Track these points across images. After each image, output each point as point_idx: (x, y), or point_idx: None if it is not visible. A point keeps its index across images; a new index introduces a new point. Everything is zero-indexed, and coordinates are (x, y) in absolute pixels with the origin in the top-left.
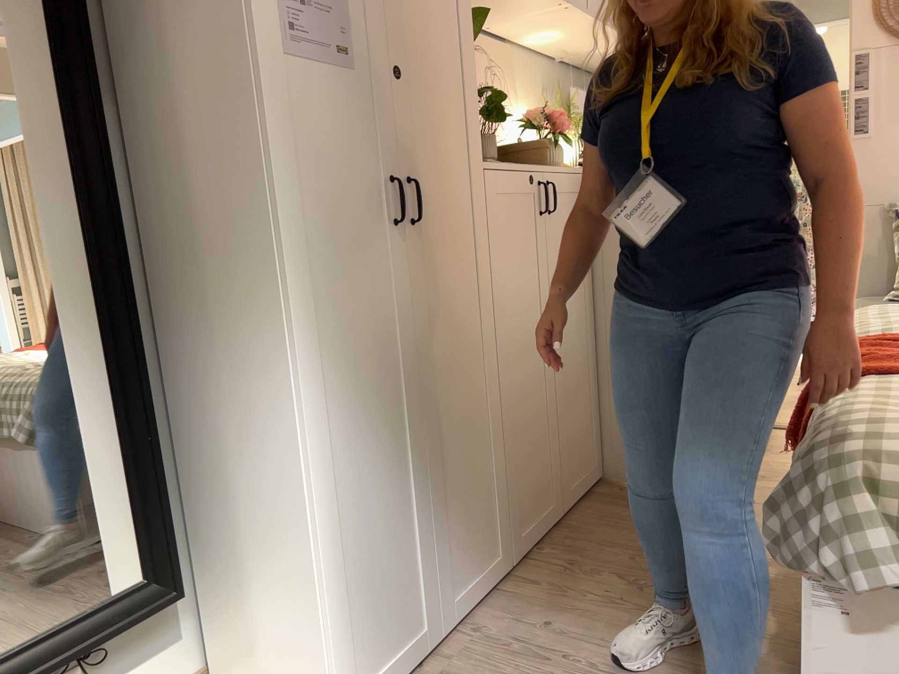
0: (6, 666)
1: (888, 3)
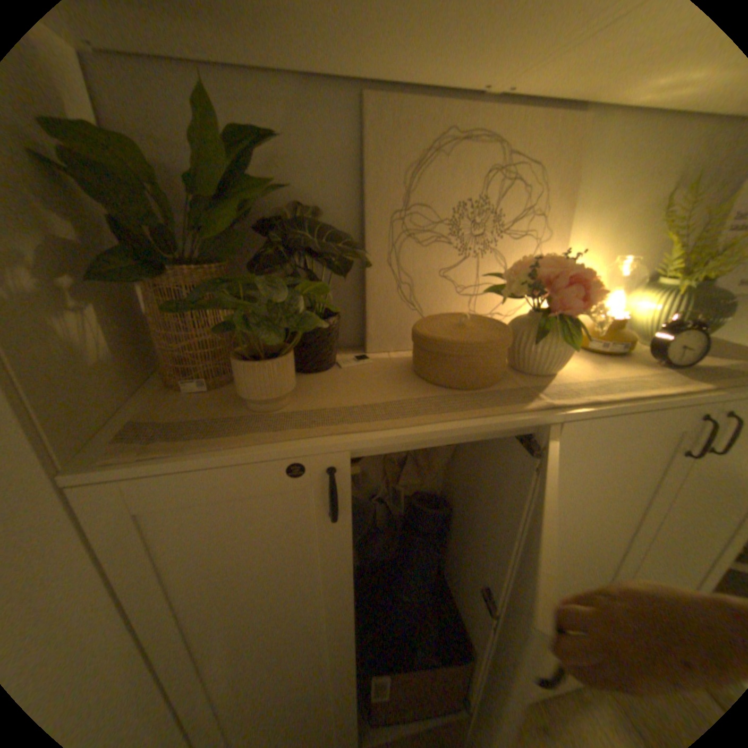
0: None
1: None
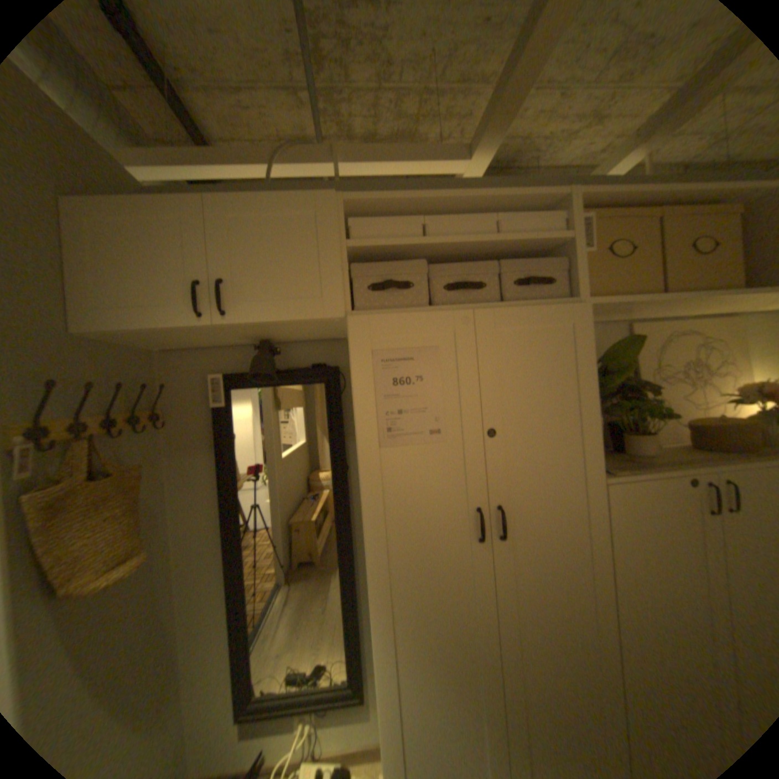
0: (281, 701)
1: None
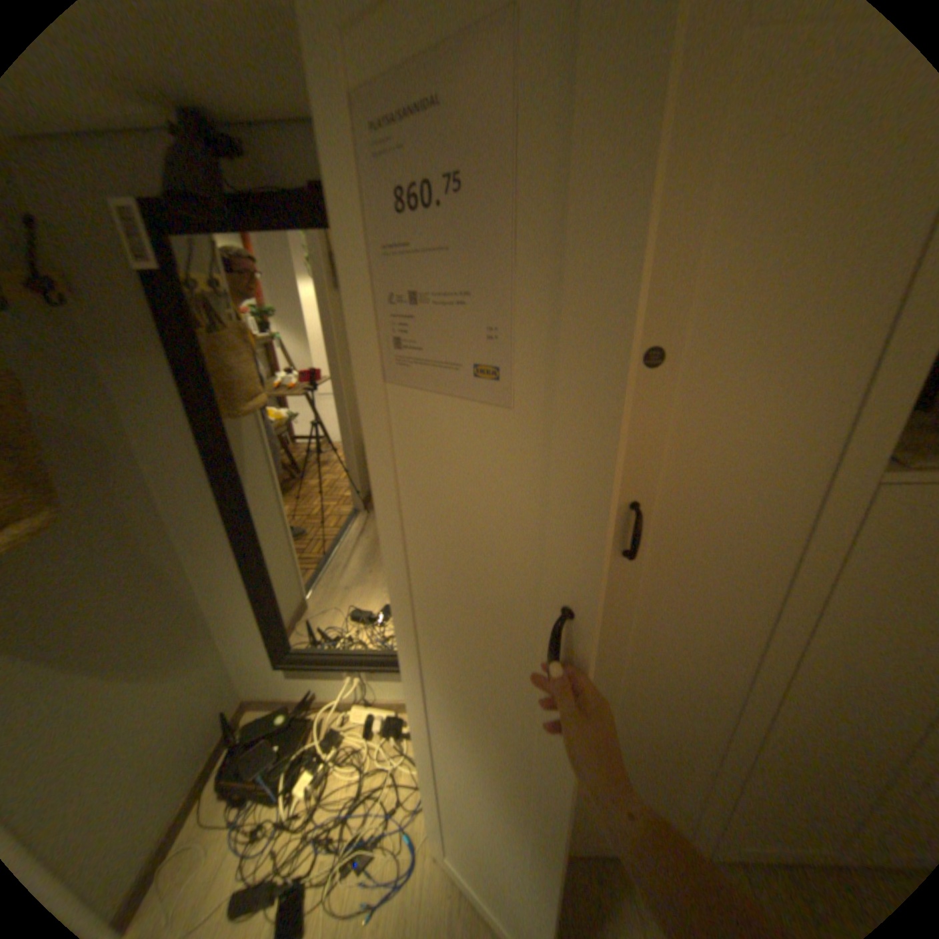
0: (324, 656)
1: None
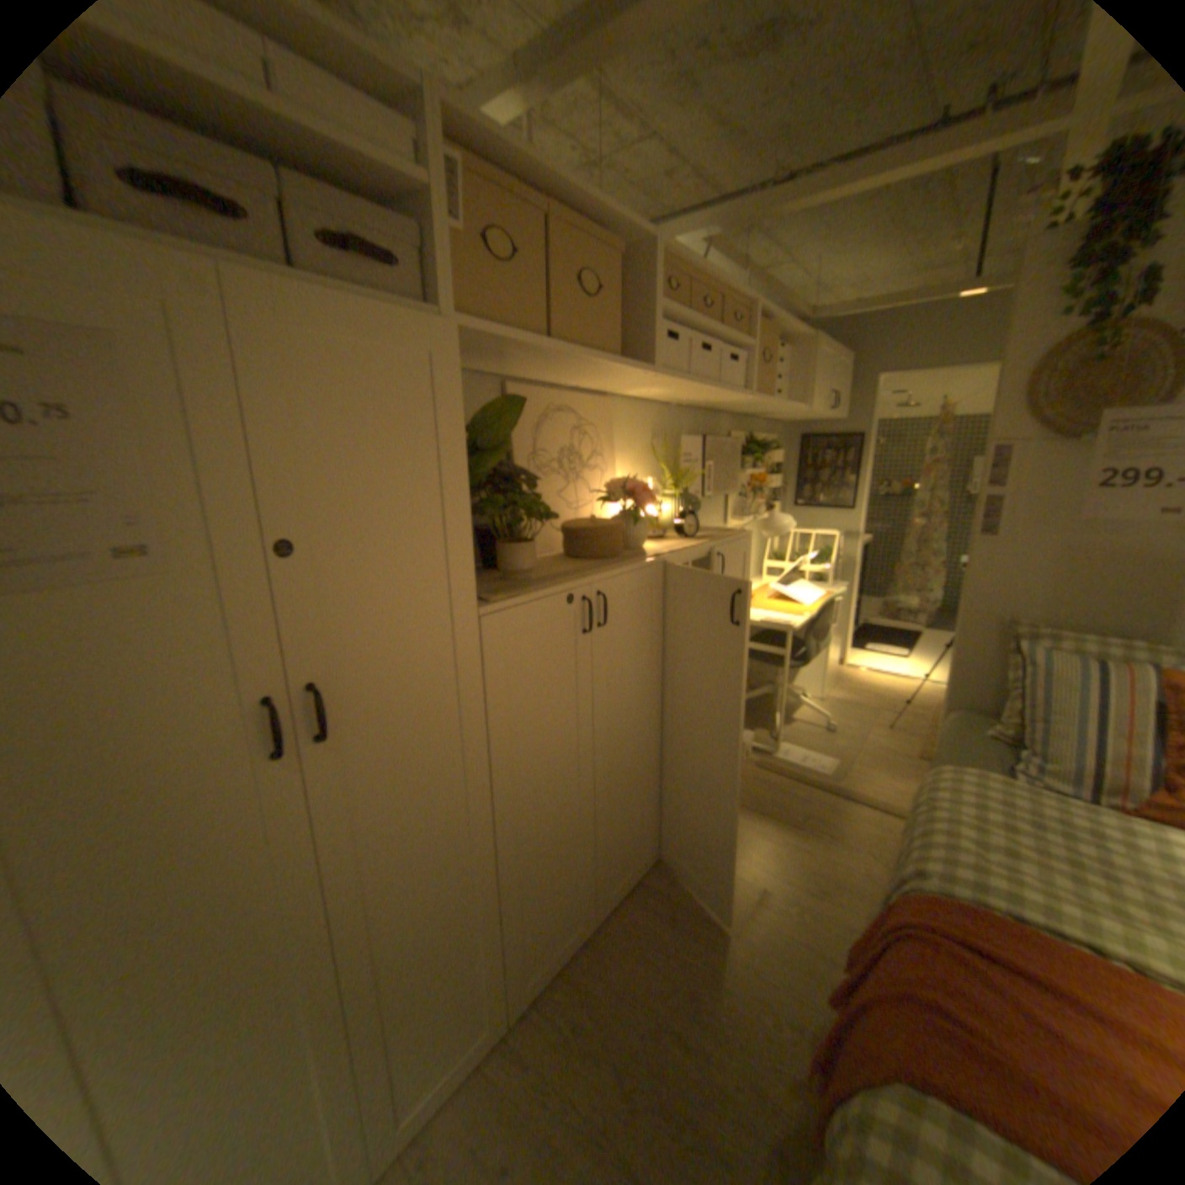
0: None
1: (1047, 389)
